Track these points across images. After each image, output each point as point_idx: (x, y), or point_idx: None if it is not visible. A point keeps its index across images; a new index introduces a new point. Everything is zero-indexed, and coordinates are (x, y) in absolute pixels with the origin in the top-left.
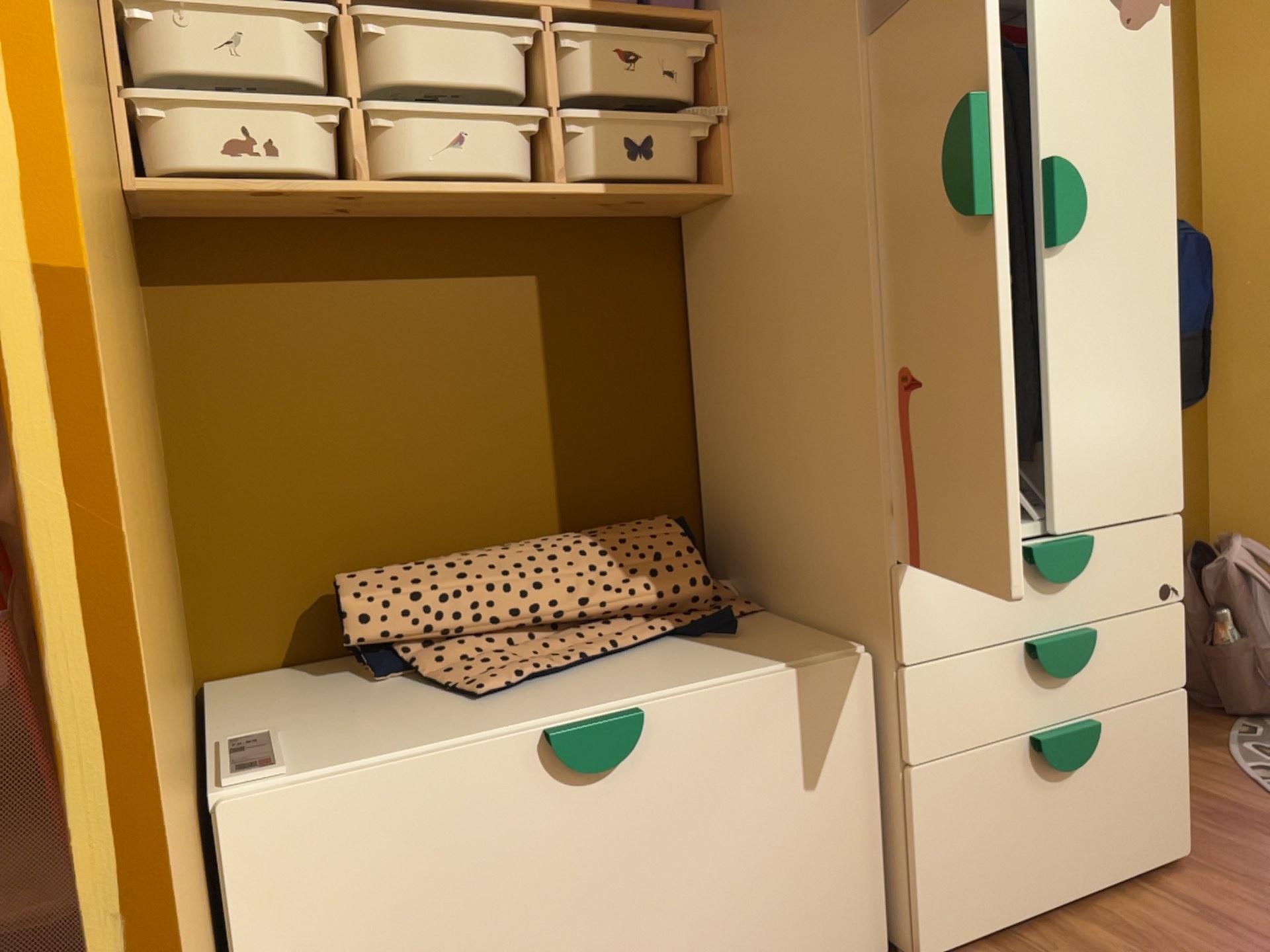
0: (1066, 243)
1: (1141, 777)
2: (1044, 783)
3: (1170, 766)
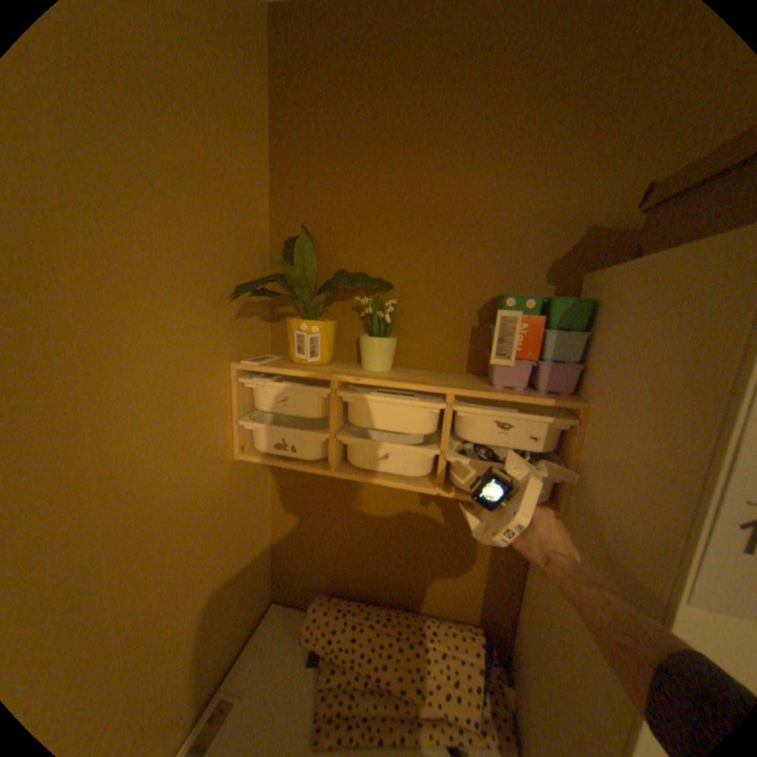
0: None
1: None
2: None
3: None
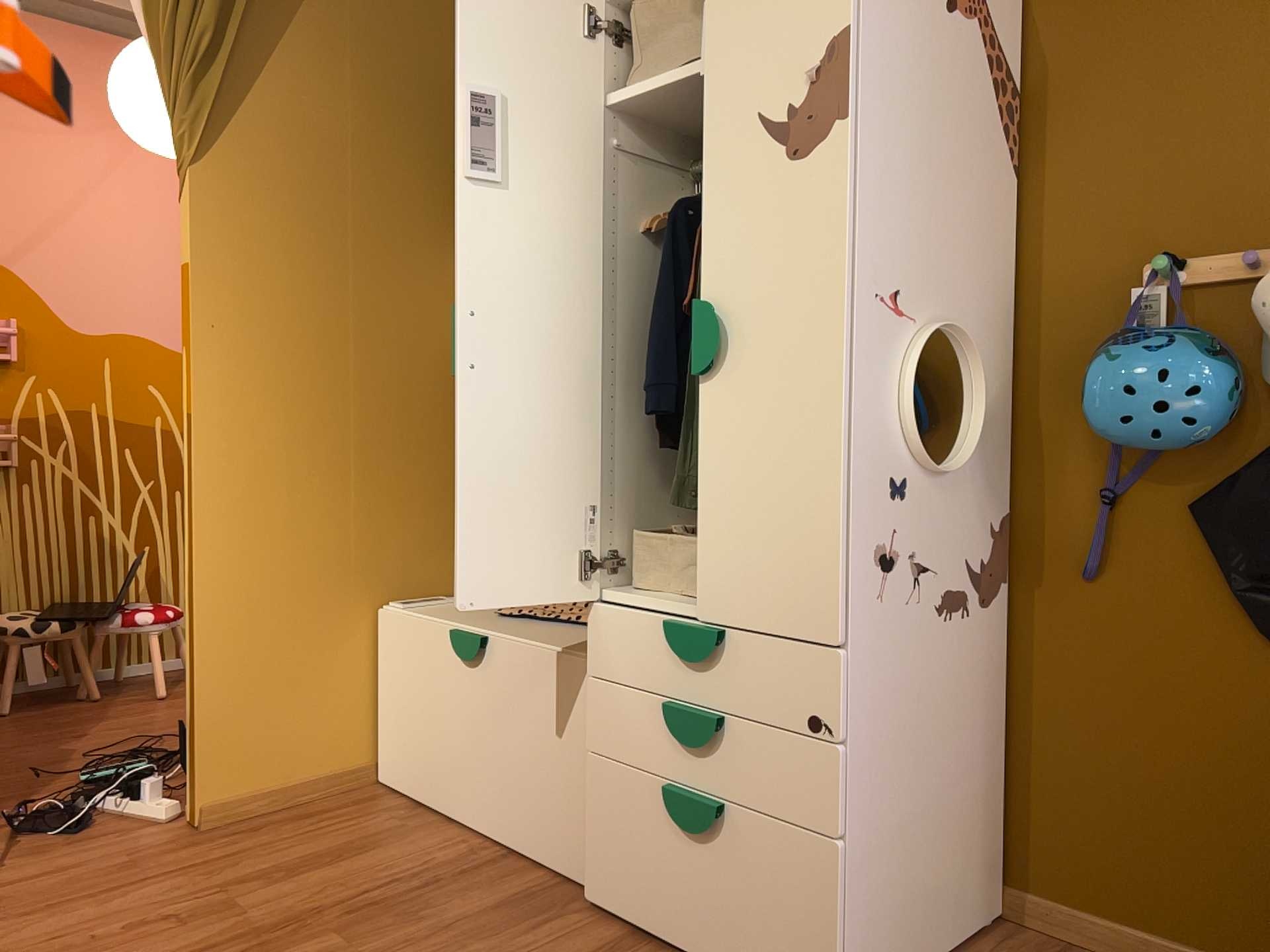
0: (708, 370)
1: (775, 900)
2: (678, 833)
3: (811, 915)
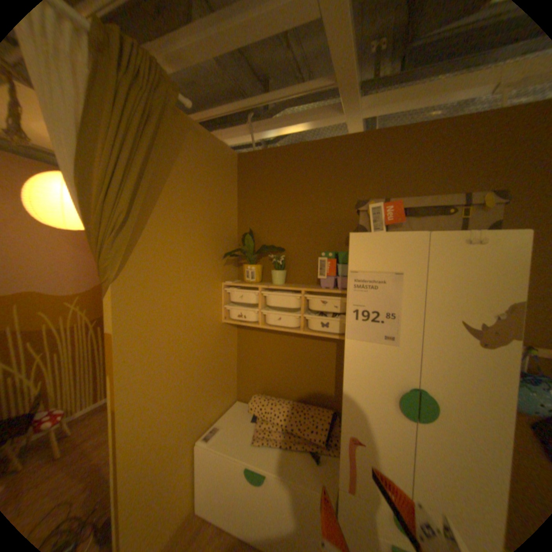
0: (428, 423)
1: None
2: None
3: None
